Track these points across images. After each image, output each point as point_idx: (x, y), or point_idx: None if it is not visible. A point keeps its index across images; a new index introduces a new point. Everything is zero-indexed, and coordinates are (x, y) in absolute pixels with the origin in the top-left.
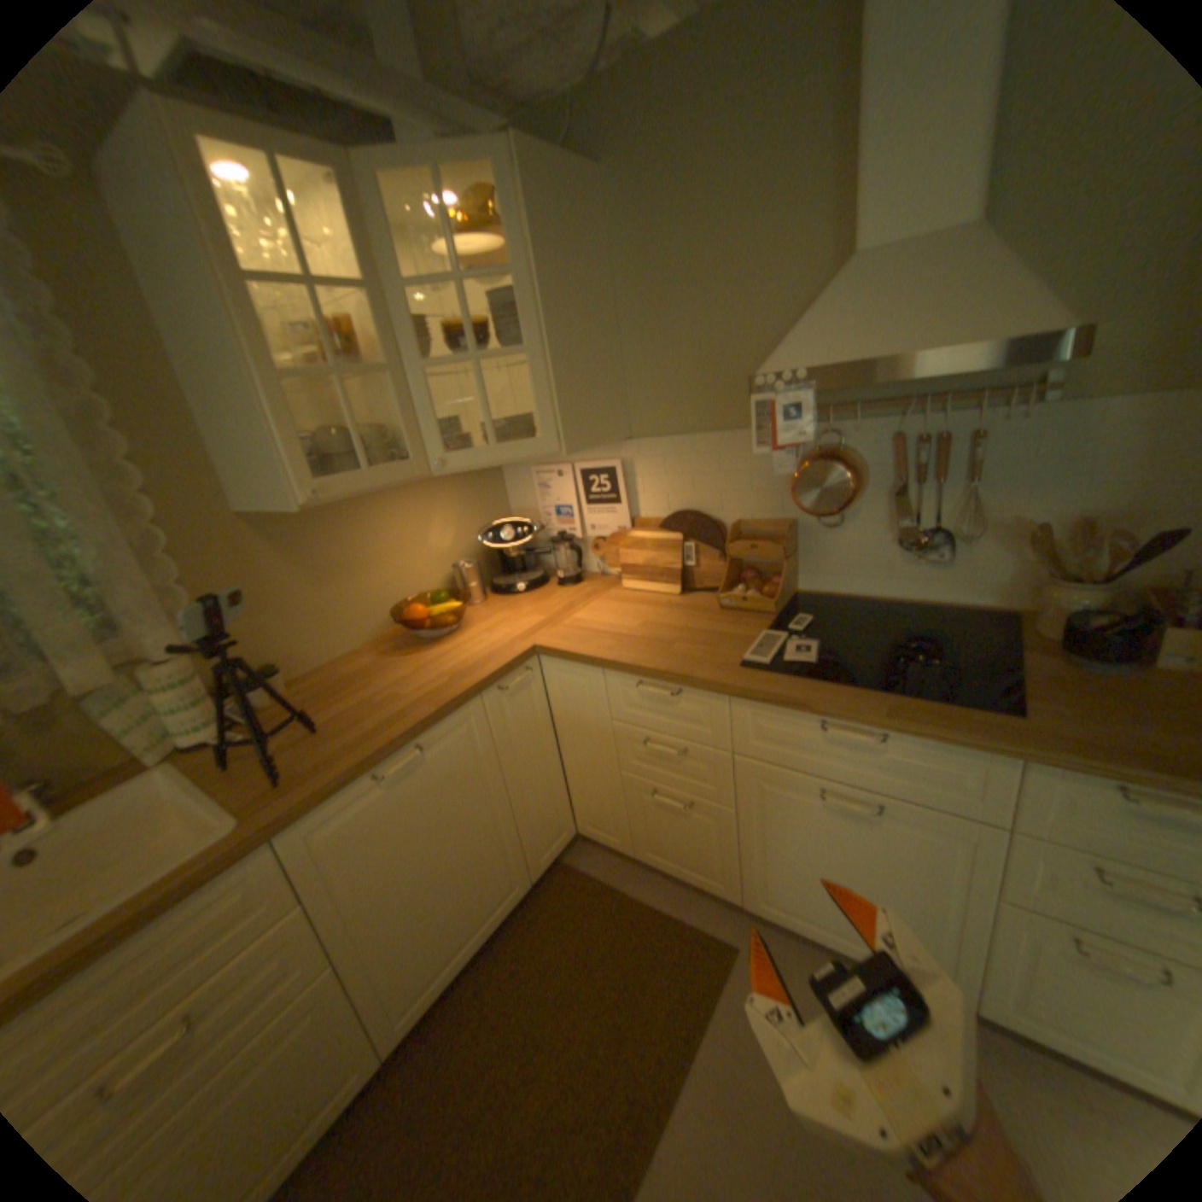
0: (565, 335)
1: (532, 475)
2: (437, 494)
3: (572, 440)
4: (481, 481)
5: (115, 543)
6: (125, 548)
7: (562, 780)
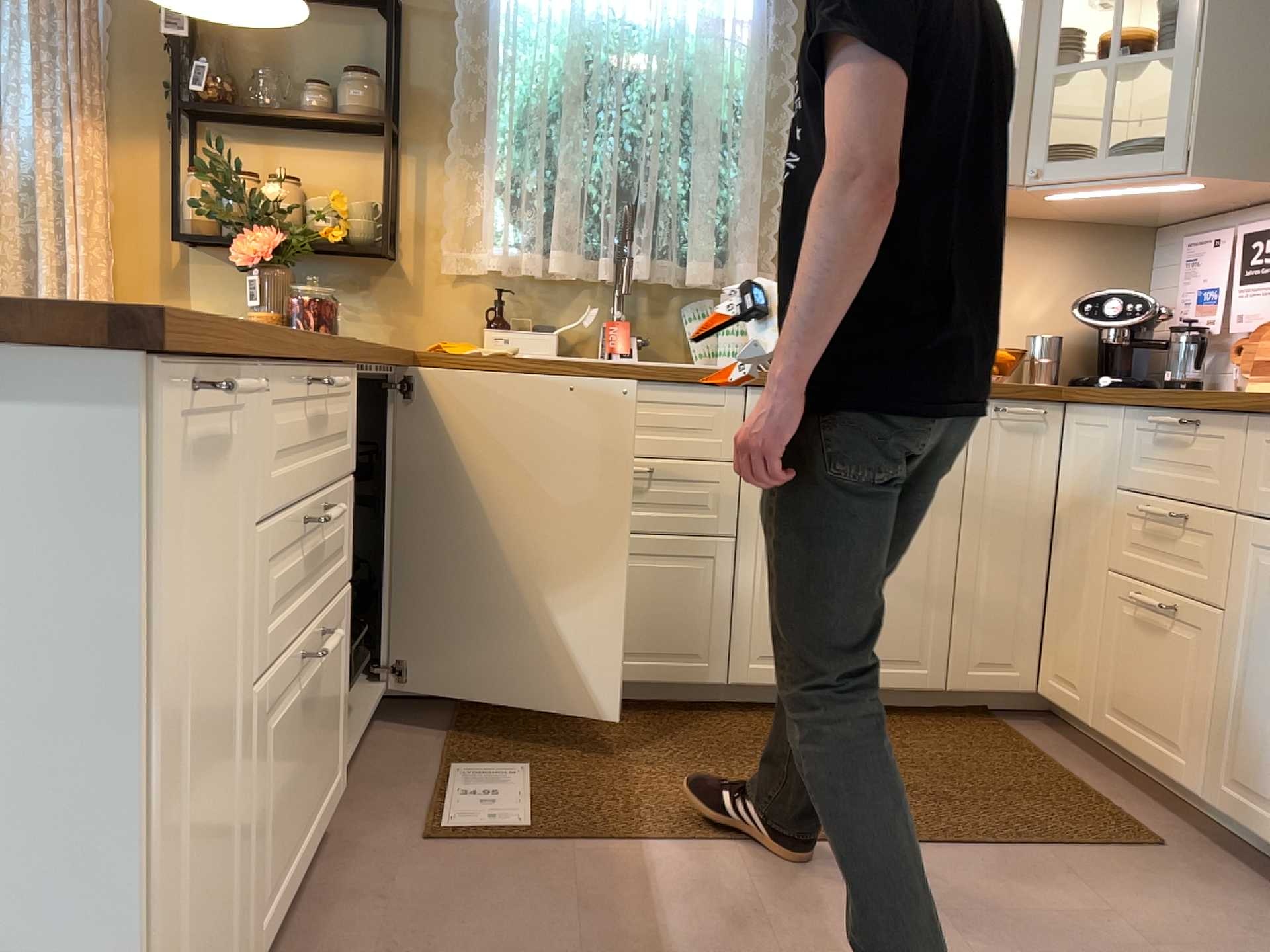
0: (1241, 37)
1: (1185, 248)
2: (1048, 250)
3: (1208, 158)
4: (1116, 255)
5: (754, 190)
6: (758, 192)
7: (1042, 593)
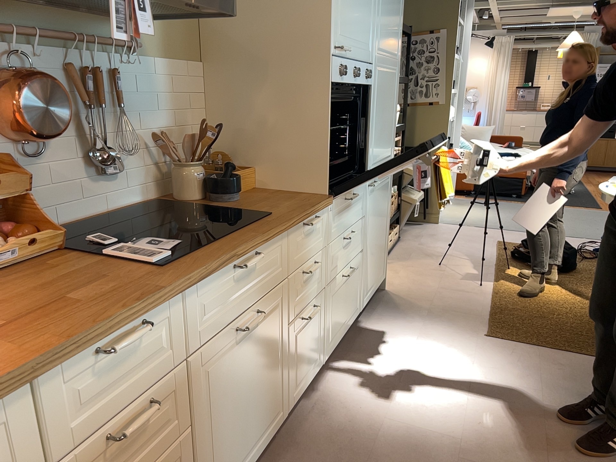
0: None
1: None
2: None
3: None
4: None
5: None
6: None
7: None
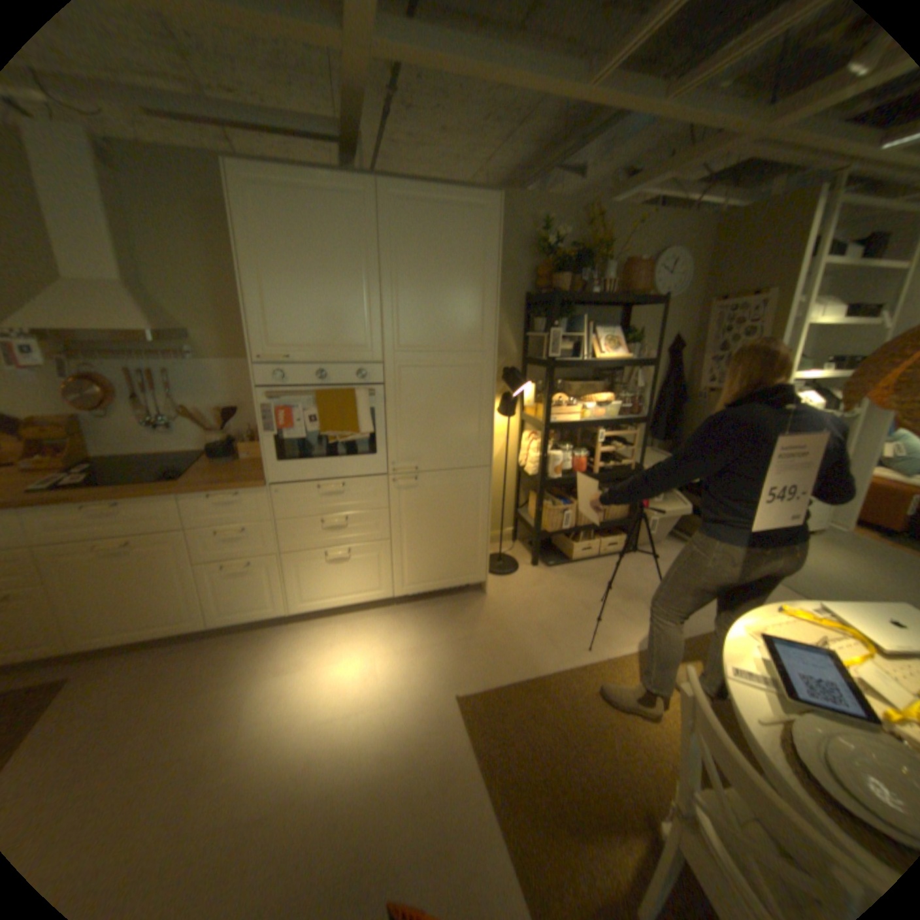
0: None
1: None
2: None
3: None
4: None
5: None
6: None
7: None
